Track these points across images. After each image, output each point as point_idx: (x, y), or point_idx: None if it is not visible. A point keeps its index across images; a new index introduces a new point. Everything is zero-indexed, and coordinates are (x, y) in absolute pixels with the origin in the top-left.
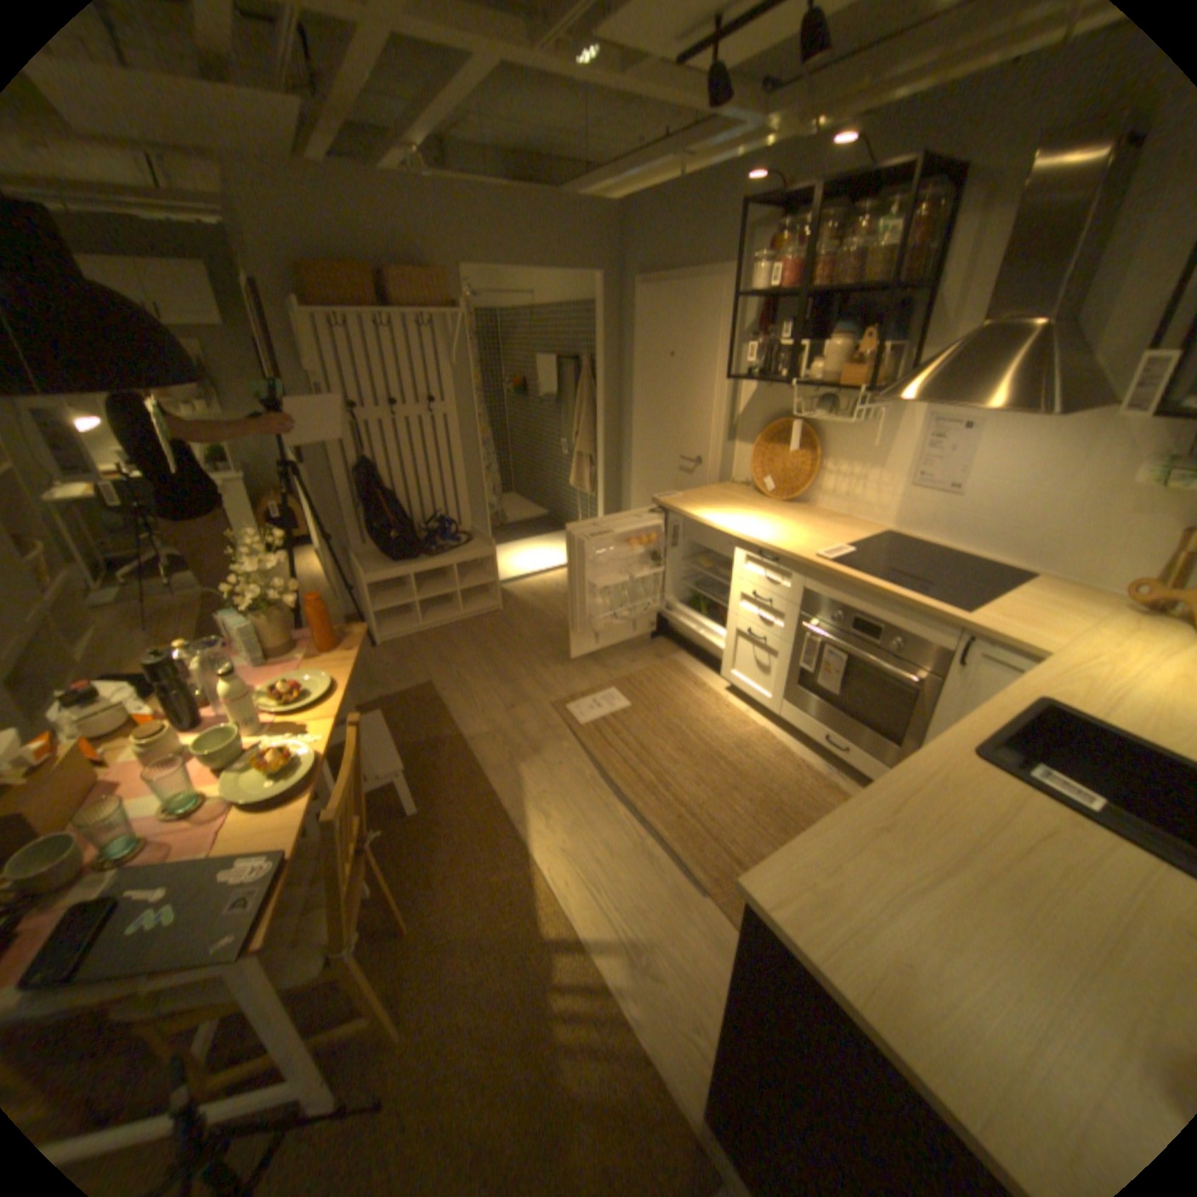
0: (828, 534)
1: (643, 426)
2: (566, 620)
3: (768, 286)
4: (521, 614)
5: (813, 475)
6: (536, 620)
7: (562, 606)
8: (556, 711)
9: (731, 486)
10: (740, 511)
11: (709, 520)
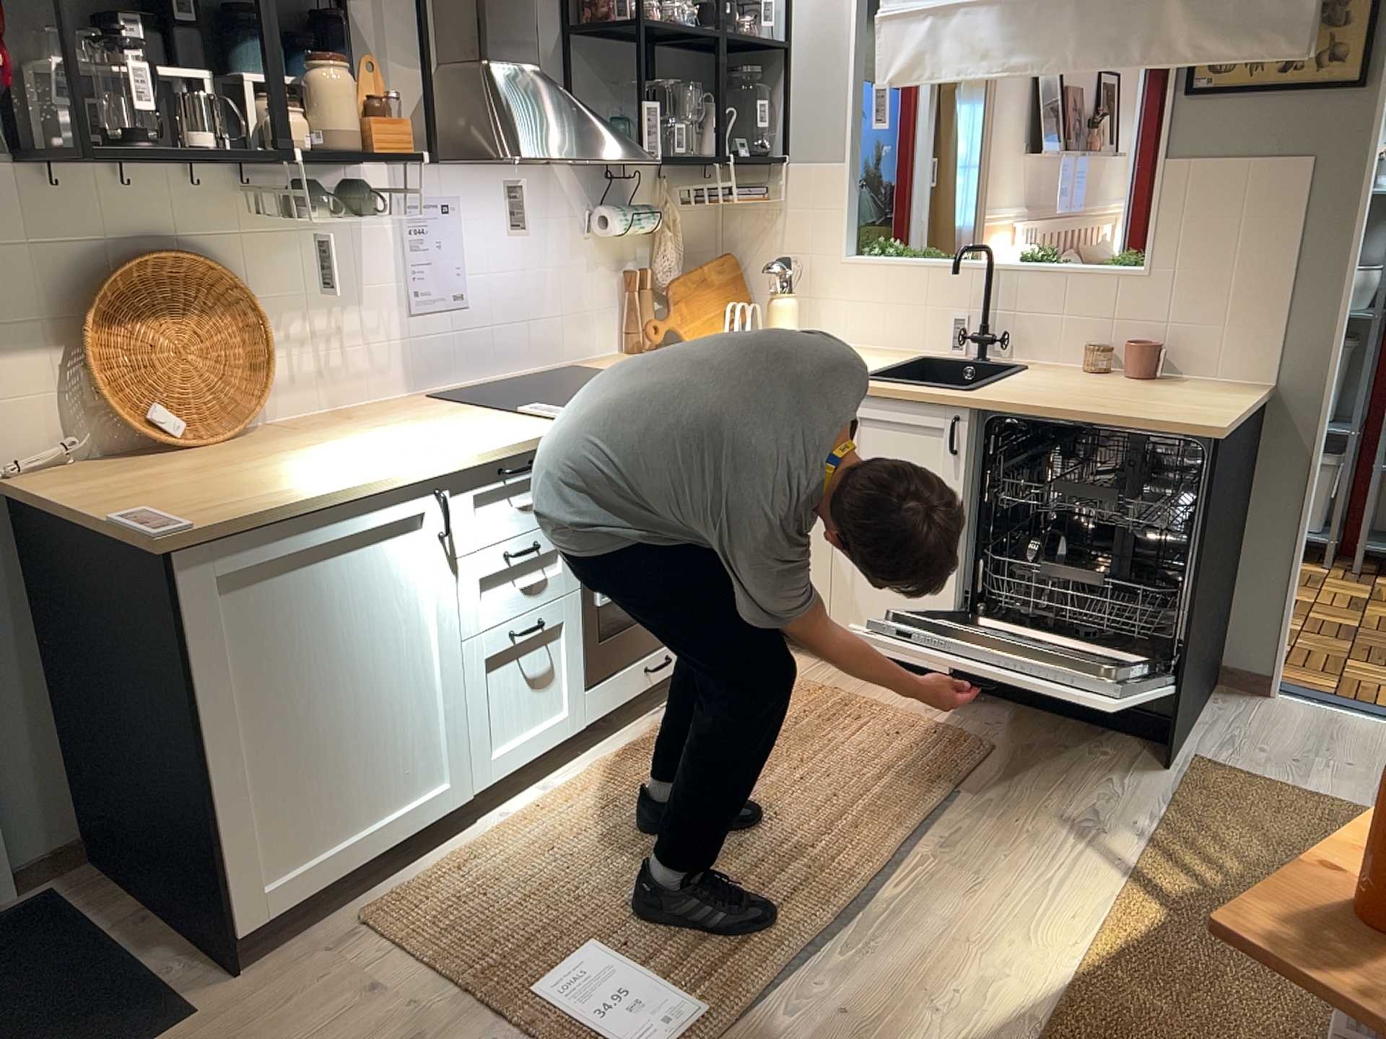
0: (450, 418)
1: None
2: None
3: None
4: None
5: (275, 356)
6: None
7: None
8: None
9: (55, 478)
10: (304, 463)
11: (378, 479)
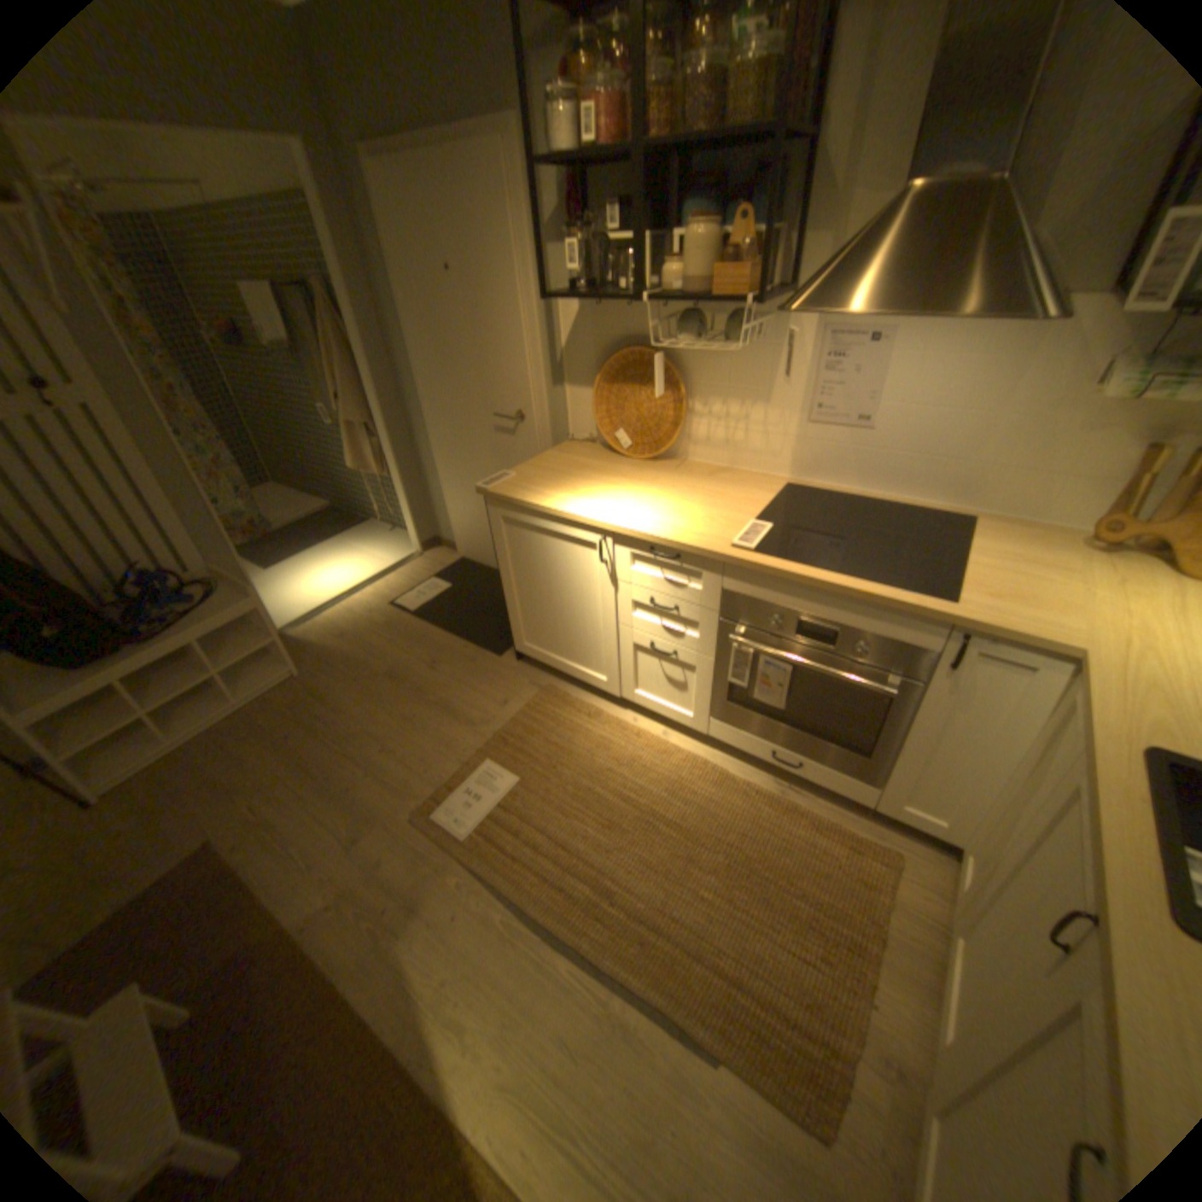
0: (725, 503)
1: (430, 375)
2: (397, 664)
3: (570, 148)
4: (328, 672)
5: (681, 421)
6: (353, 675)
7: (386, 643)
8: (421, 826)
9: (573, 446)
10: (601, 486)
11: (569, 511)
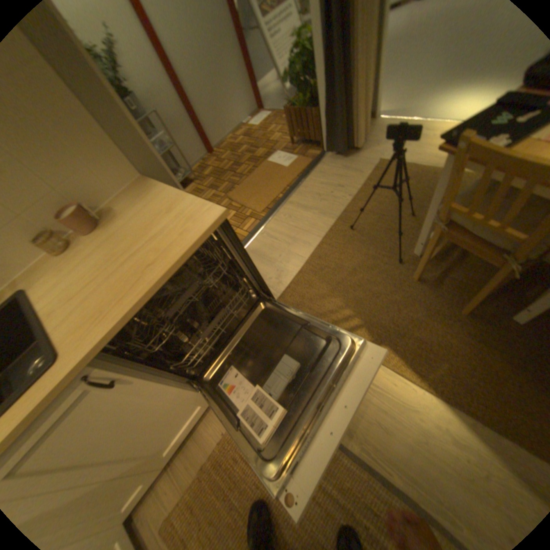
0: None
1: None
2: None
3: None
4: None
5: None
6: None
7: None
8: None
9: None
10: None
11: None
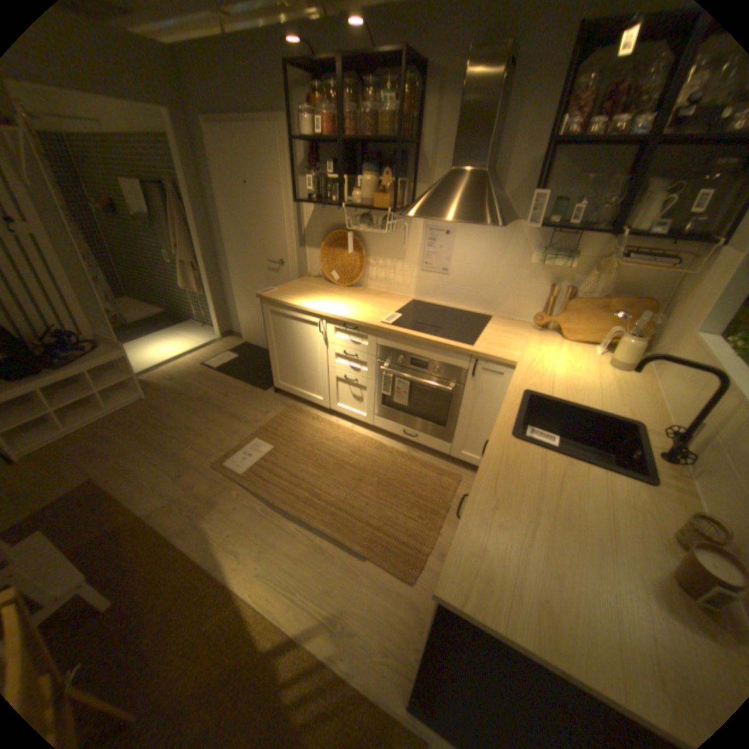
0: (382, 306)
1: (232, 238)
2: (205, 394)
3: (310, 133)
4: (163, 398)
5: (363, 268)
6: (178, 399)
7: (198, 384)
8: (218, 469)
9: (309, 279)
10: (322, 297)
11: (304, 306)
